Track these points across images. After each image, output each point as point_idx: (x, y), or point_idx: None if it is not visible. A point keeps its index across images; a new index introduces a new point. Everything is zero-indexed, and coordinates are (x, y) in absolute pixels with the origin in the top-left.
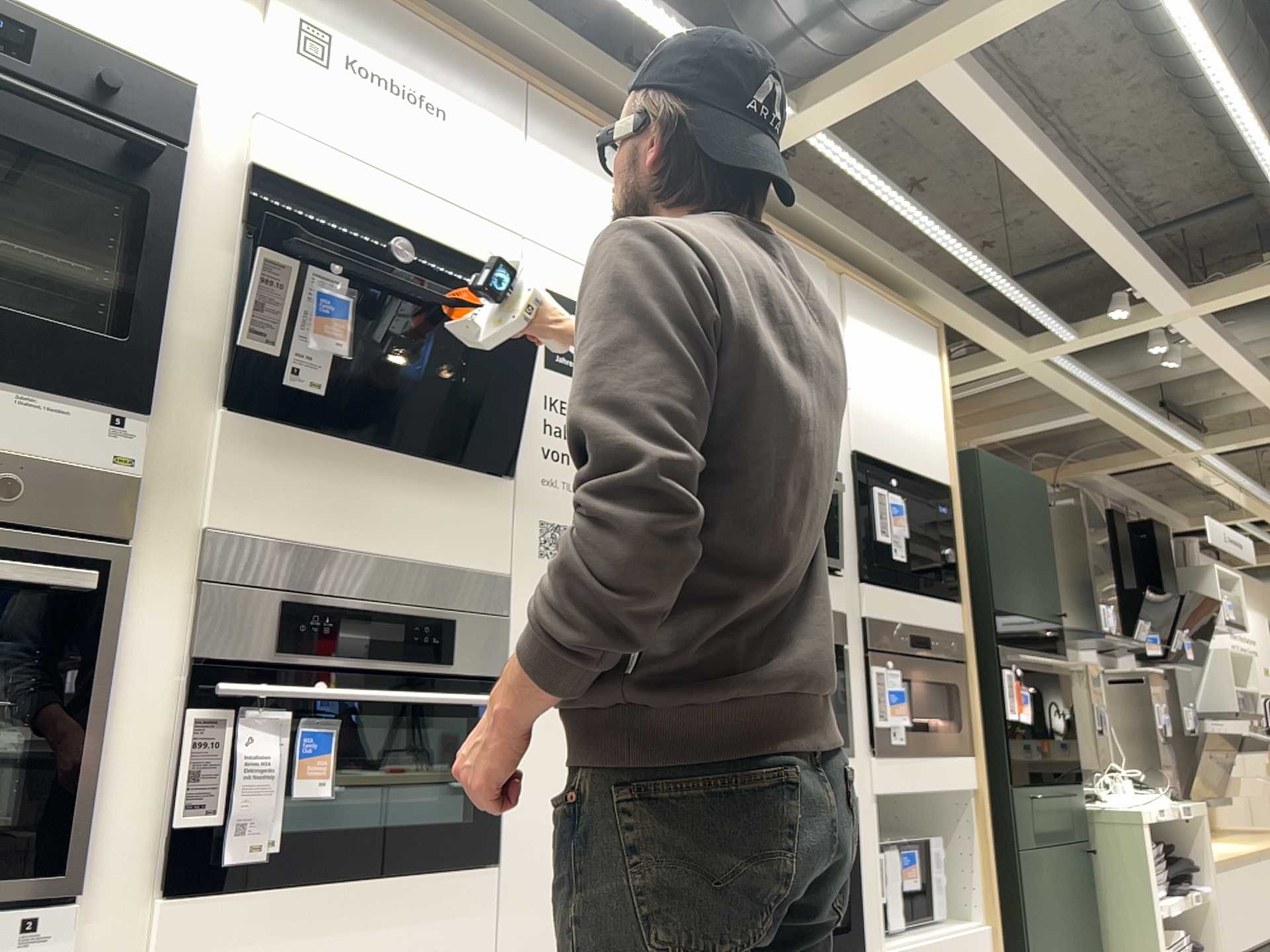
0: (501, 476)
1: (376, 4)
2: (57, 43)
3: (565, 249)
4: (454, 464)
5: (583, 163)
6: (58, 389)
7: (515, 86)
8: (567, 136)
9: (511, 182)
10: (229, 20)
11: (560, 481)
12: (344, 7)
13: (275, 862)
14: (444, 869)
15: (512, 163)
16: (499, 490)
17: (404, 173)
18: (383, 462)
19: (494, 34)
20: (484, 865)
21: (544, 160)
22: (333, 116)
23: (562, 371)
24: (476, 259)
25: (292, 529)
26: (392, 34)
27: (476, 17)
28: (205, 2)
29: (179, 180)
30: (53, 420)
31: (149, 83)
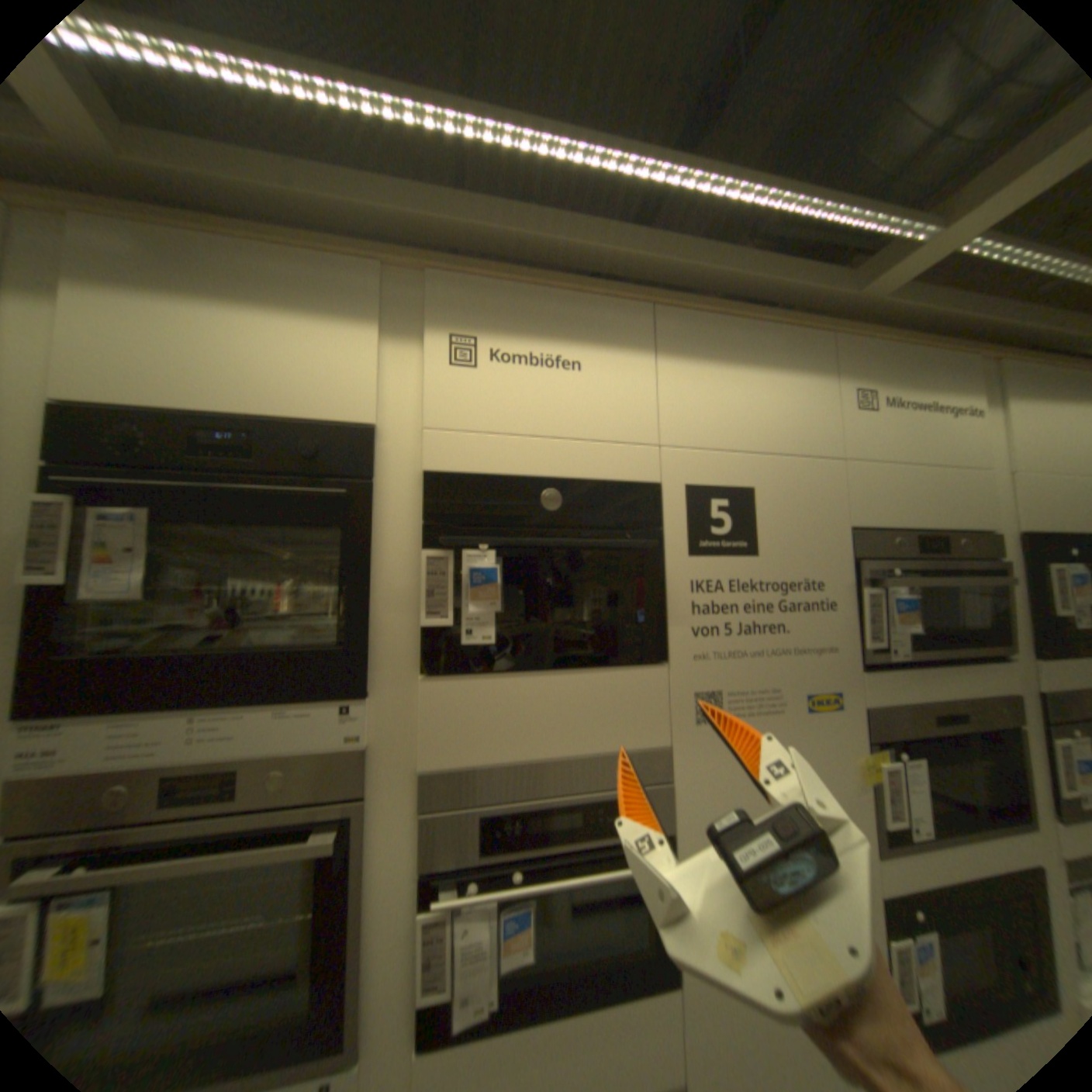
0: (657, 660)
1: (509, 293)
2: (271, 434)
3: (699, 443)
4: (614, 662)
5: (711, 357)
6: (301, 698)
7: (640, 312)
8: (693, 337)
9: (643, 402)
10: (394, 361)
11: (710, 653)
12: (482, 308)
13: (495, 1013)
14: (633, 997)
15: (643, 384)
16: (655, 676)
17: (547, 432)
18: (551, 682)
19: (620, 269)
20: (667, 989)
21: (672, 369)
22: (482, 407)
23: (705, 555)
24: (617, 482)
25: (482, 756)
26: (524, 314)
27: (601, 262)
28: (371, 355)
29: (370, 506)
30: (300, 723)
31: (339, 439)
